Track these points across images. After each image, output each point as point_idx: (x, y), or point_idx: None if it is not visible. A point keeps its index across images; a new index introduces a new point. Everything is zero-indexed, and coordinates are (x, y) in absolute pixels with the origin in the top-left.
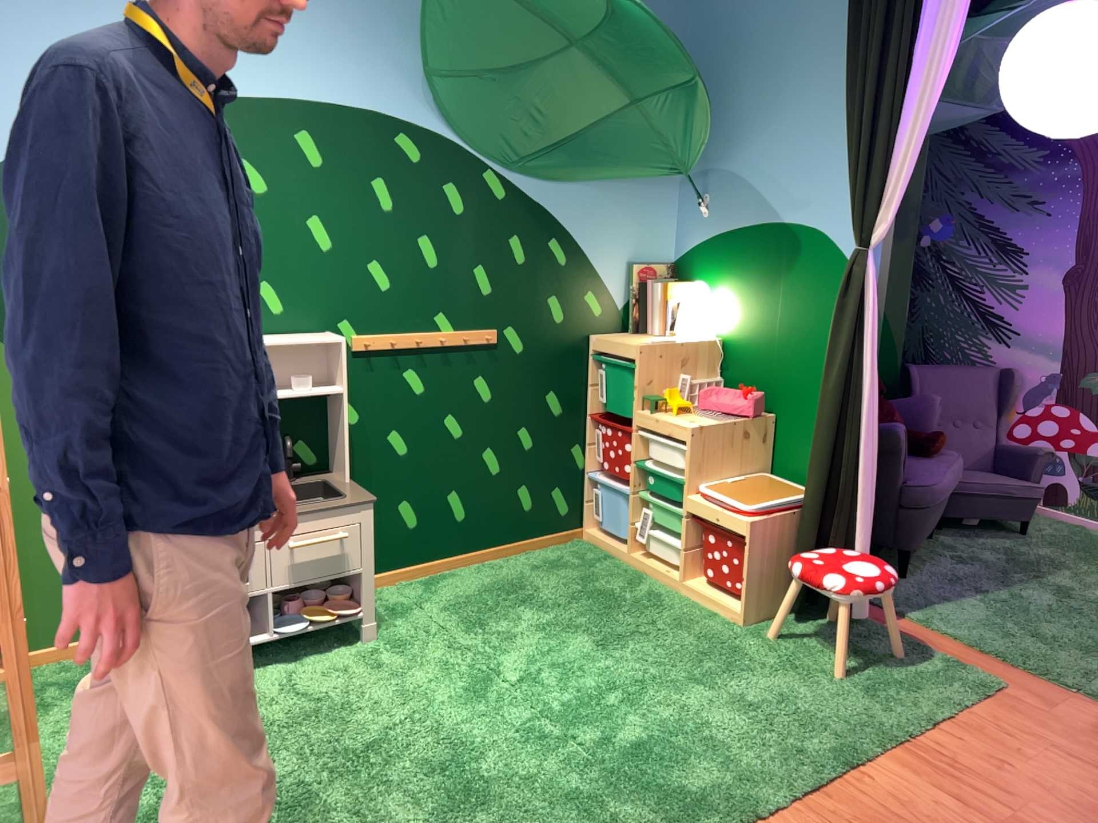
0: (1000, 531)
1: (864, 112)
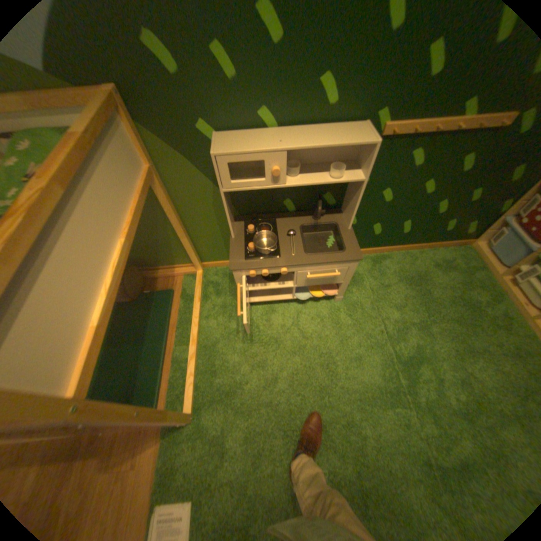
0: None
1: None
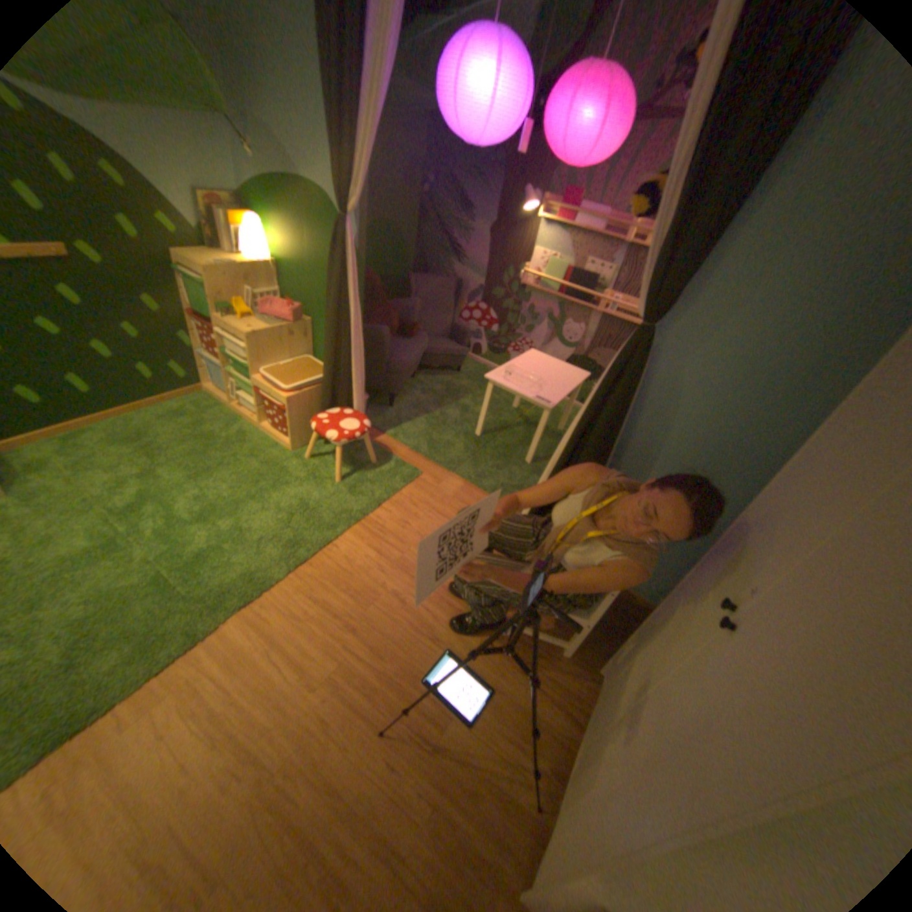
0: (449, 372)
1: (332, 96)
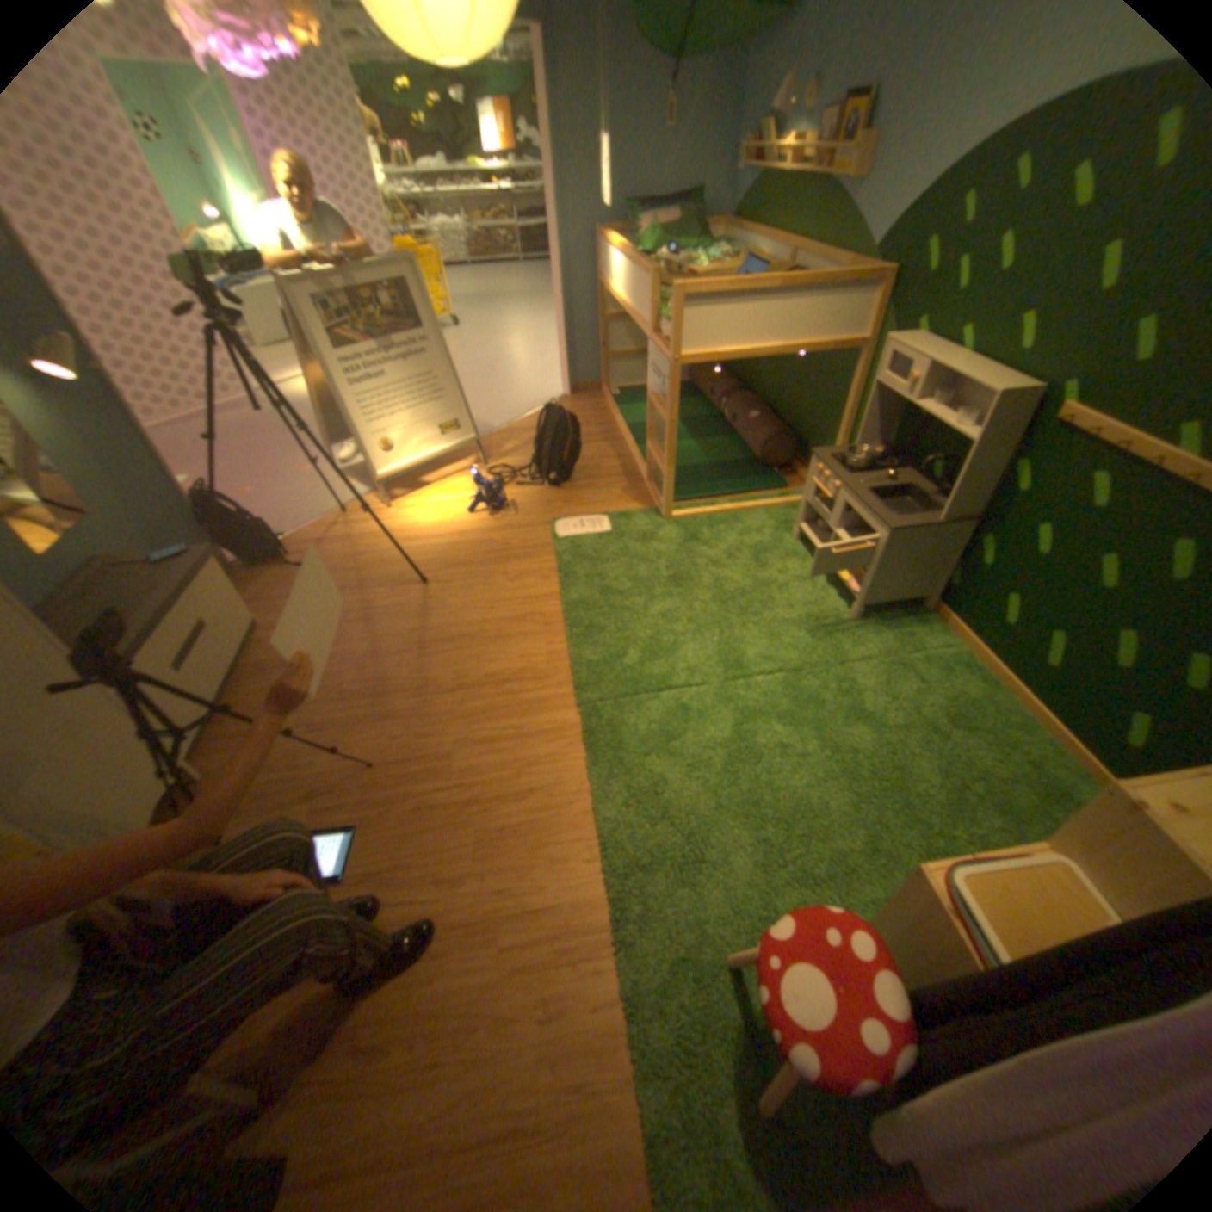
0: None
1: None
